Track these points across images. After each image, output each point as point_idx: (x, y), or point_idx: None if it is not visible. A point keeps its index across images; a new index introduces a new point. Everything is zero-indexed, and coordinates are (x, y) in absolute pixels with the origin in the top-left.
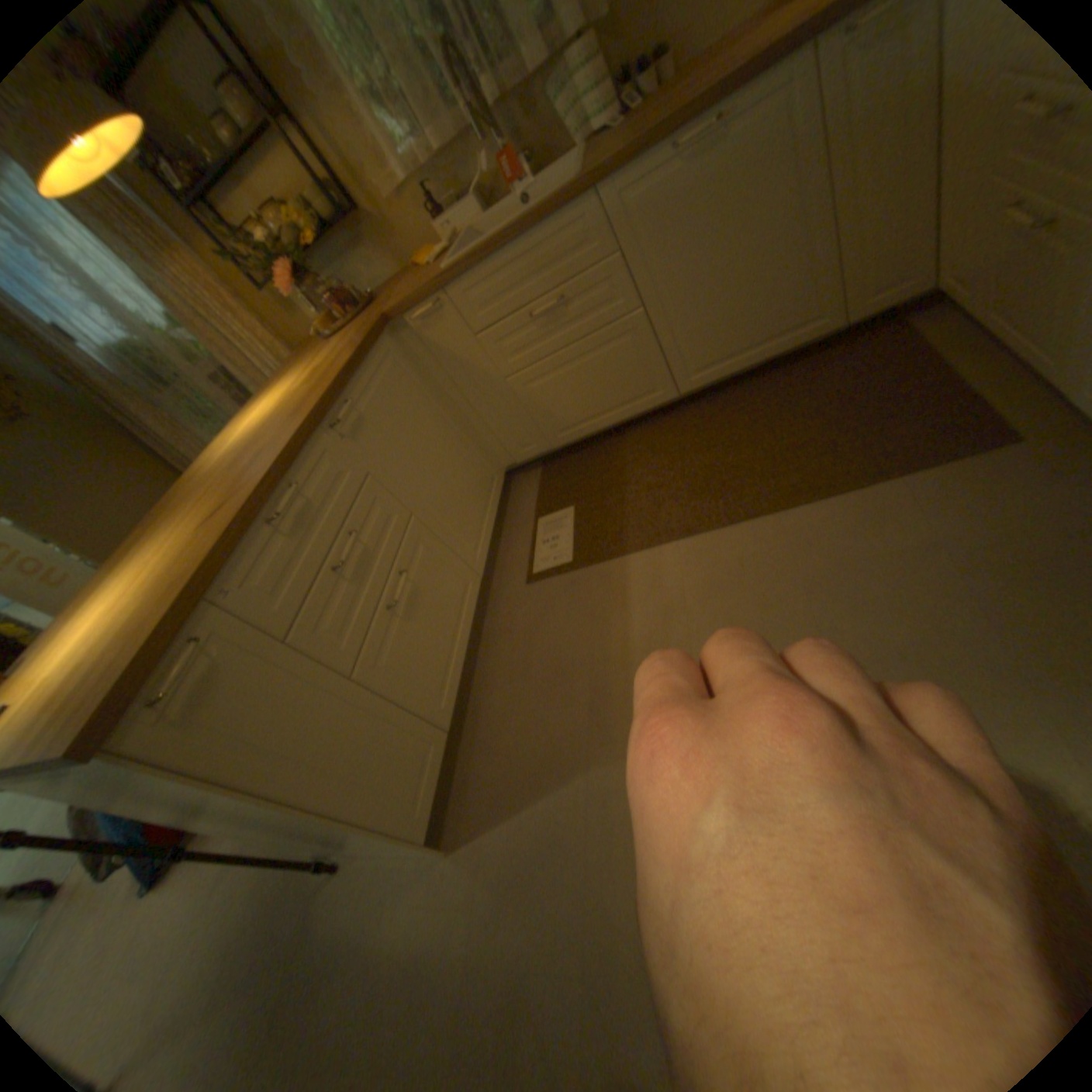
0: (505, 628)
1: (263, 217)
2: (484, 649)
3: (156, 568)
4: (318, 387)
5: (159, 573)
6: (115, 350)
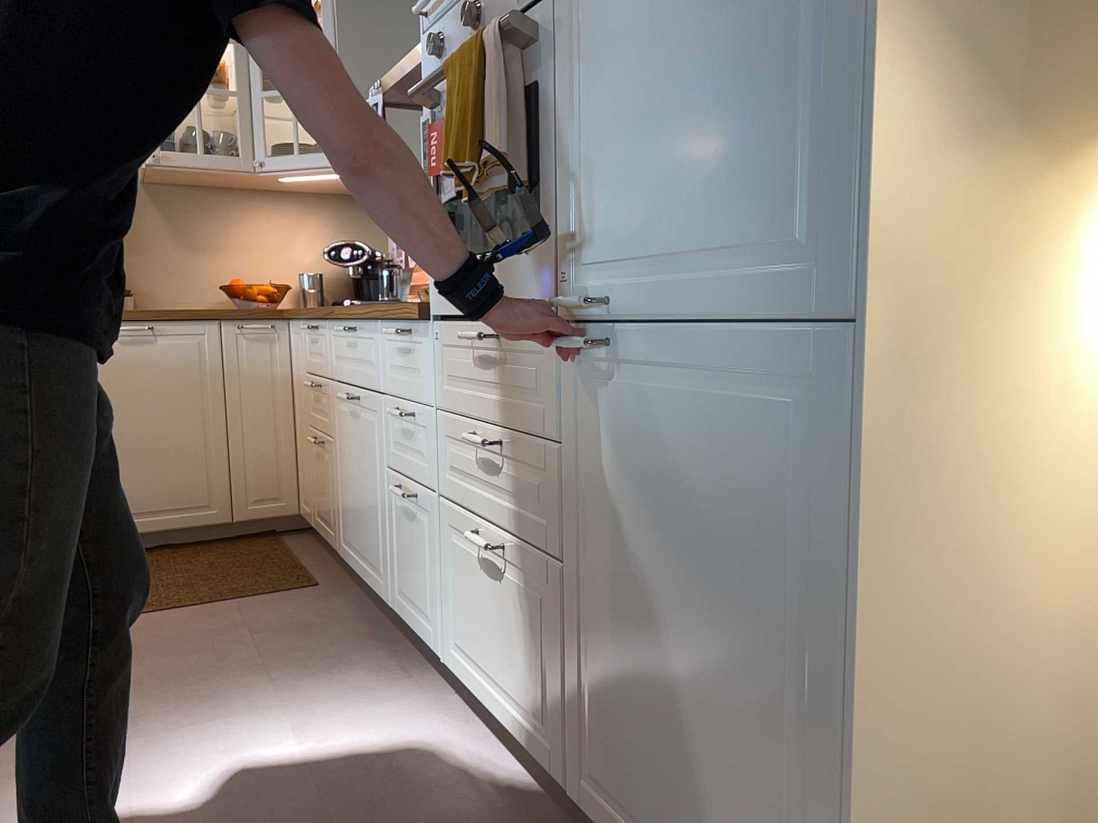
0: None
1: None
2: None
3: None
4: None
5: None
6: None
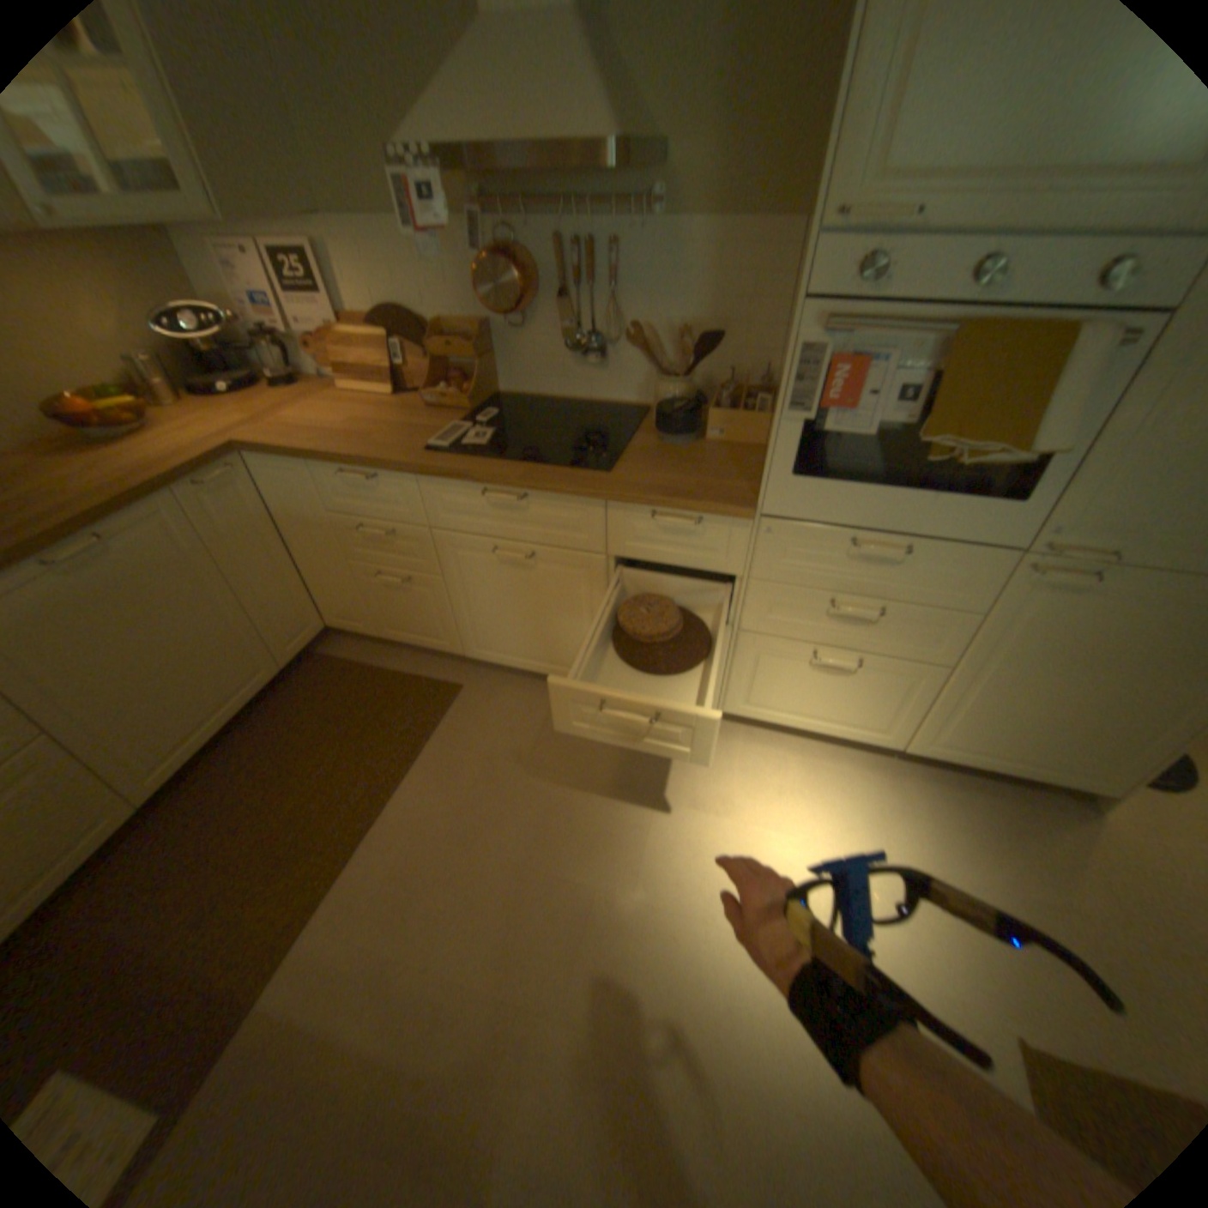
0: None
1: None
2: None
3: None
4: None
5: None
6: None
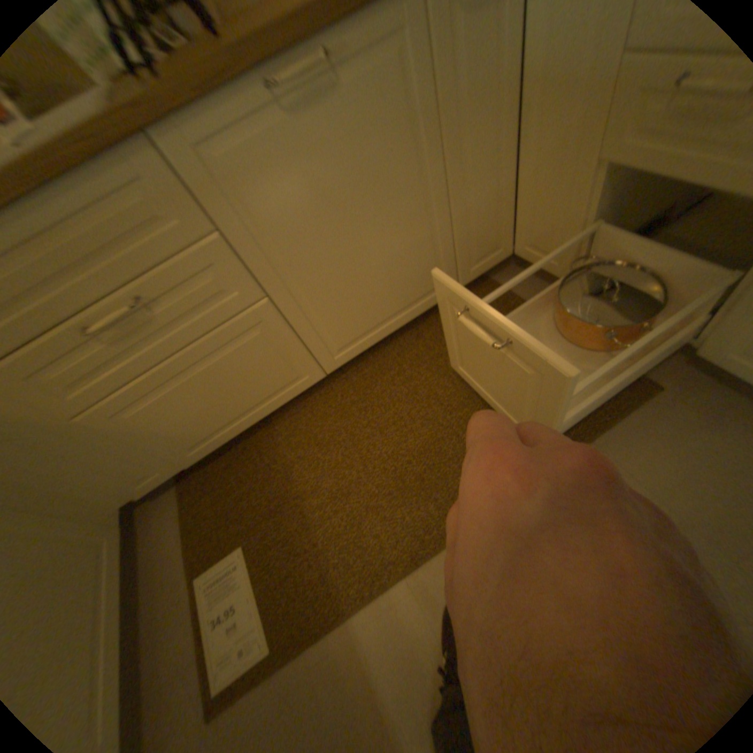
0: None
1: None
2: None
3: None
4: None
5: None
6: None
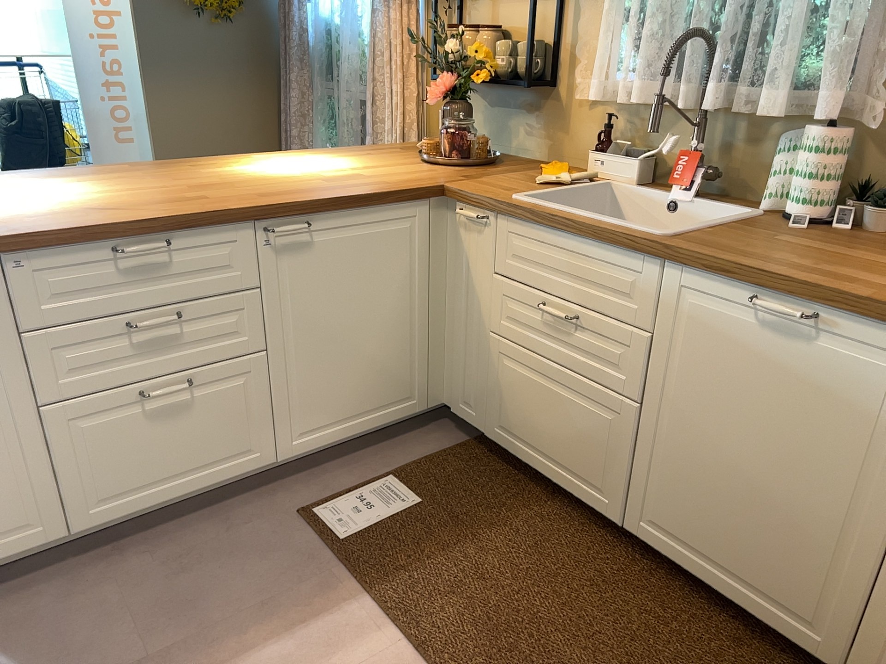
0: (230, 521)
1: (482, 34)
2: (198, 515)
3: (44, 205)
4: (307, 192)
5: (32, 211)
6: (327, 29)
